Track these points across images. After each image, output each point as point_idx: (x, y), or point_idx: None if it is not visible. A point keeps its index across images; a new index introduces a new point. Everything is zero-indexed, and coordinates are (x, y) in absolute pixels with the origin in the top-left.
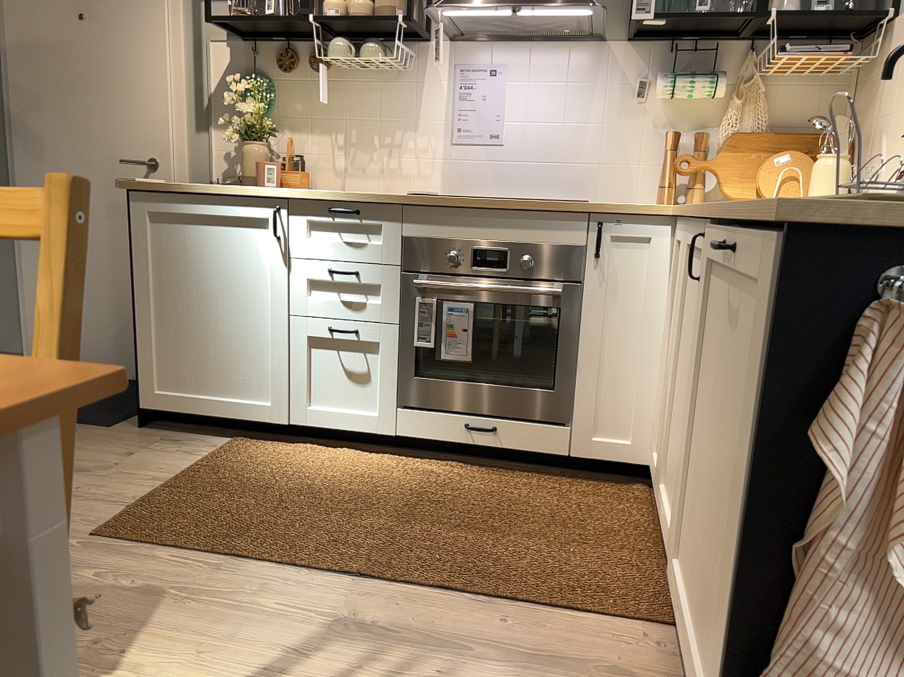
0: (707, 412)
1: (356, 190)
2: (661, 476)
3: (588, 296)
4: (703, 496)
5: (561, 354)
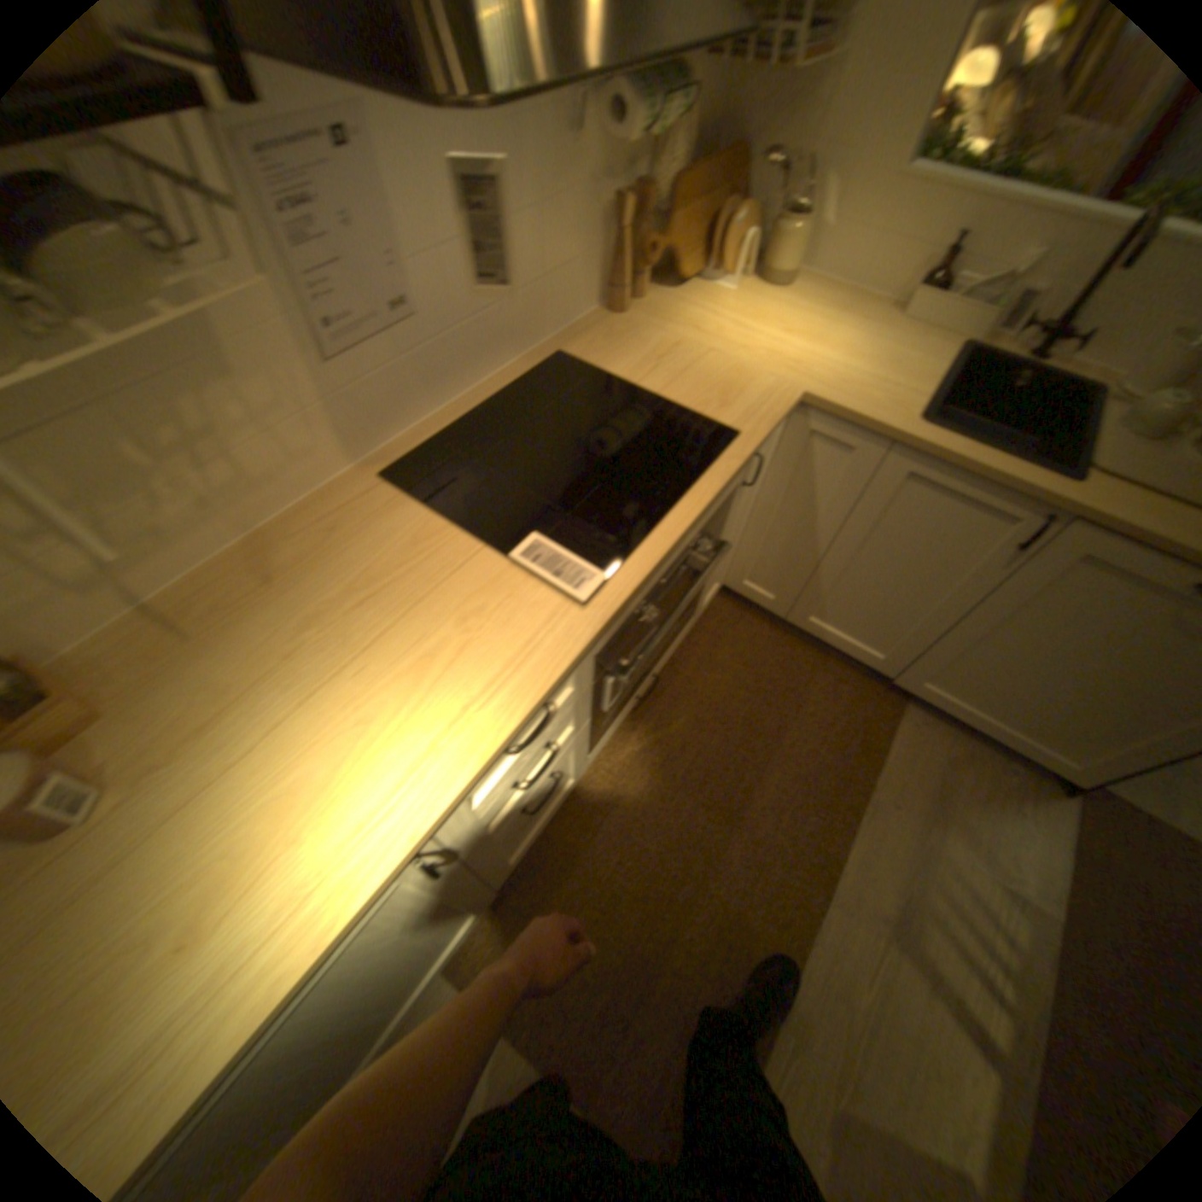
0: (1056, 643)
1: (159, 577)
2: (810, 613)
3: (726, 520)
4: (1035, 679)
5: (696, 580)
